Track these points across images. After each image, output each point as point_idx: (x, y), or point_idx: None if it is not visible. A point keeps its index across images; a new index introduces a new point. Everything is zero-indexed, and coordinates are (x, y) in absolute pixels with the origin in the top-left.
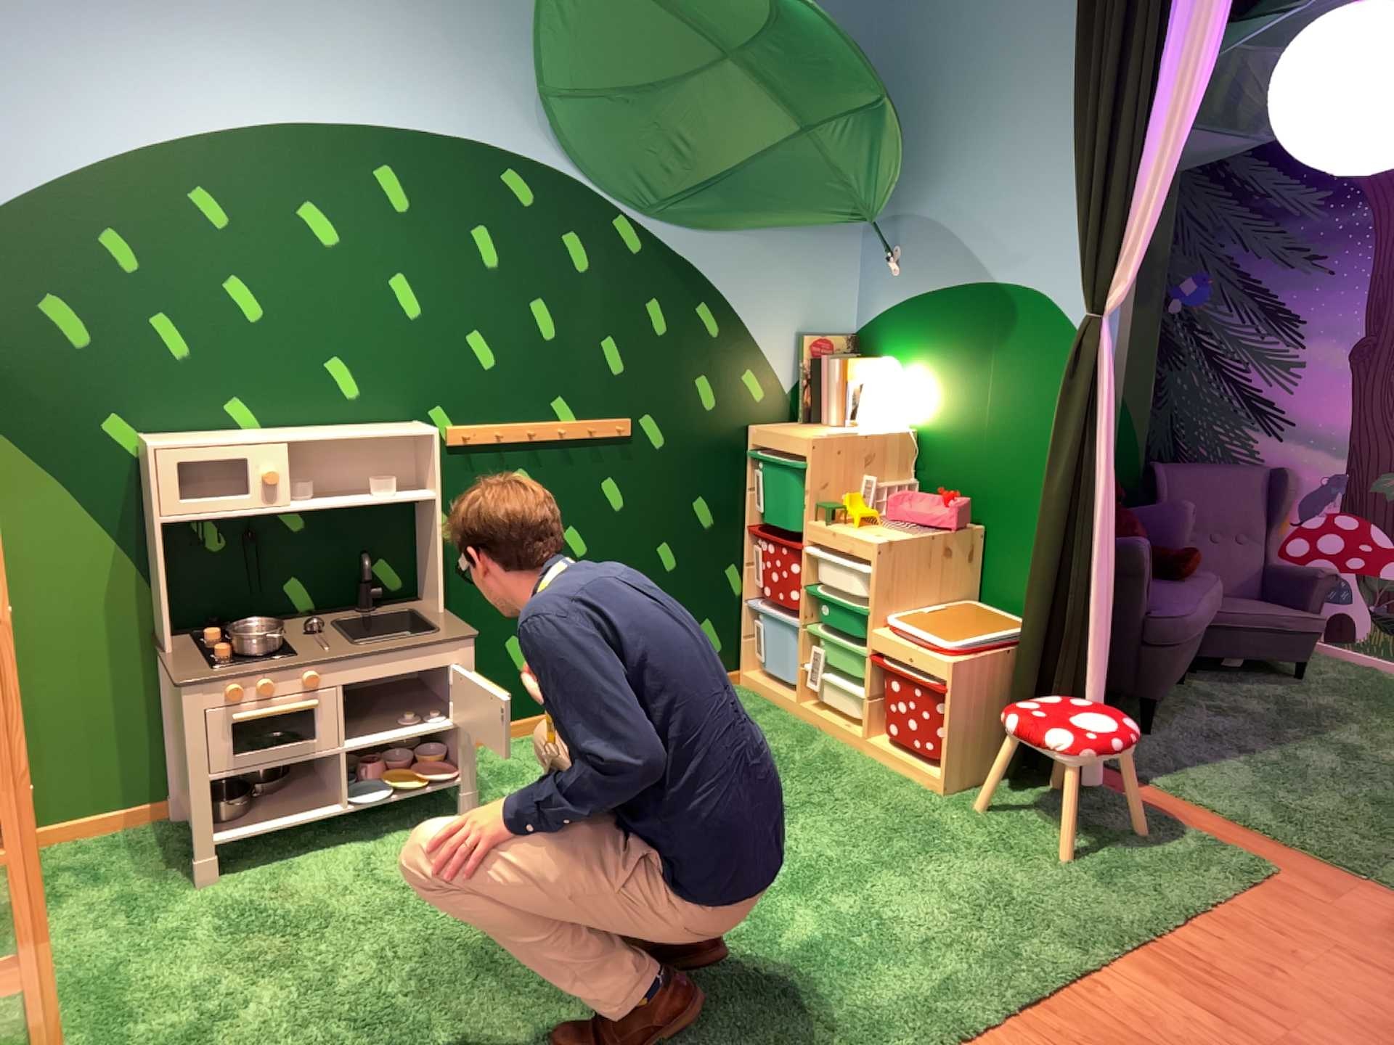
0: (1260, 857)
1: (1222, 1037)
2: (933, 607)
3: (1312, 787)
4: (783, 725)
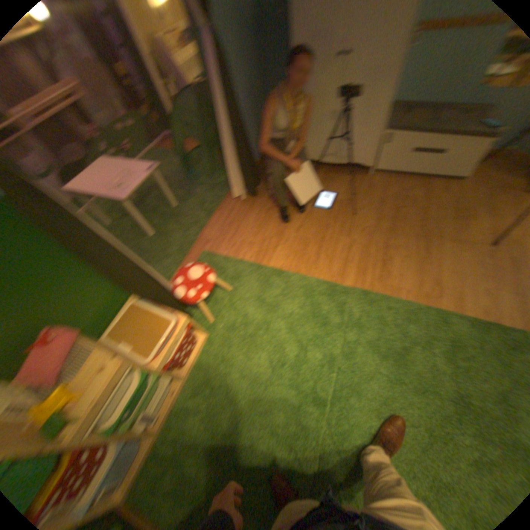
0: (201, 253)
1: (282, 245)
2: (119, 349)
3: (150, 251)
4: (171, 434)
